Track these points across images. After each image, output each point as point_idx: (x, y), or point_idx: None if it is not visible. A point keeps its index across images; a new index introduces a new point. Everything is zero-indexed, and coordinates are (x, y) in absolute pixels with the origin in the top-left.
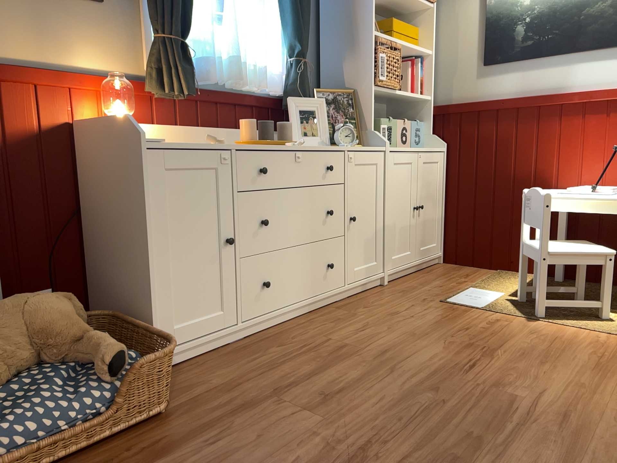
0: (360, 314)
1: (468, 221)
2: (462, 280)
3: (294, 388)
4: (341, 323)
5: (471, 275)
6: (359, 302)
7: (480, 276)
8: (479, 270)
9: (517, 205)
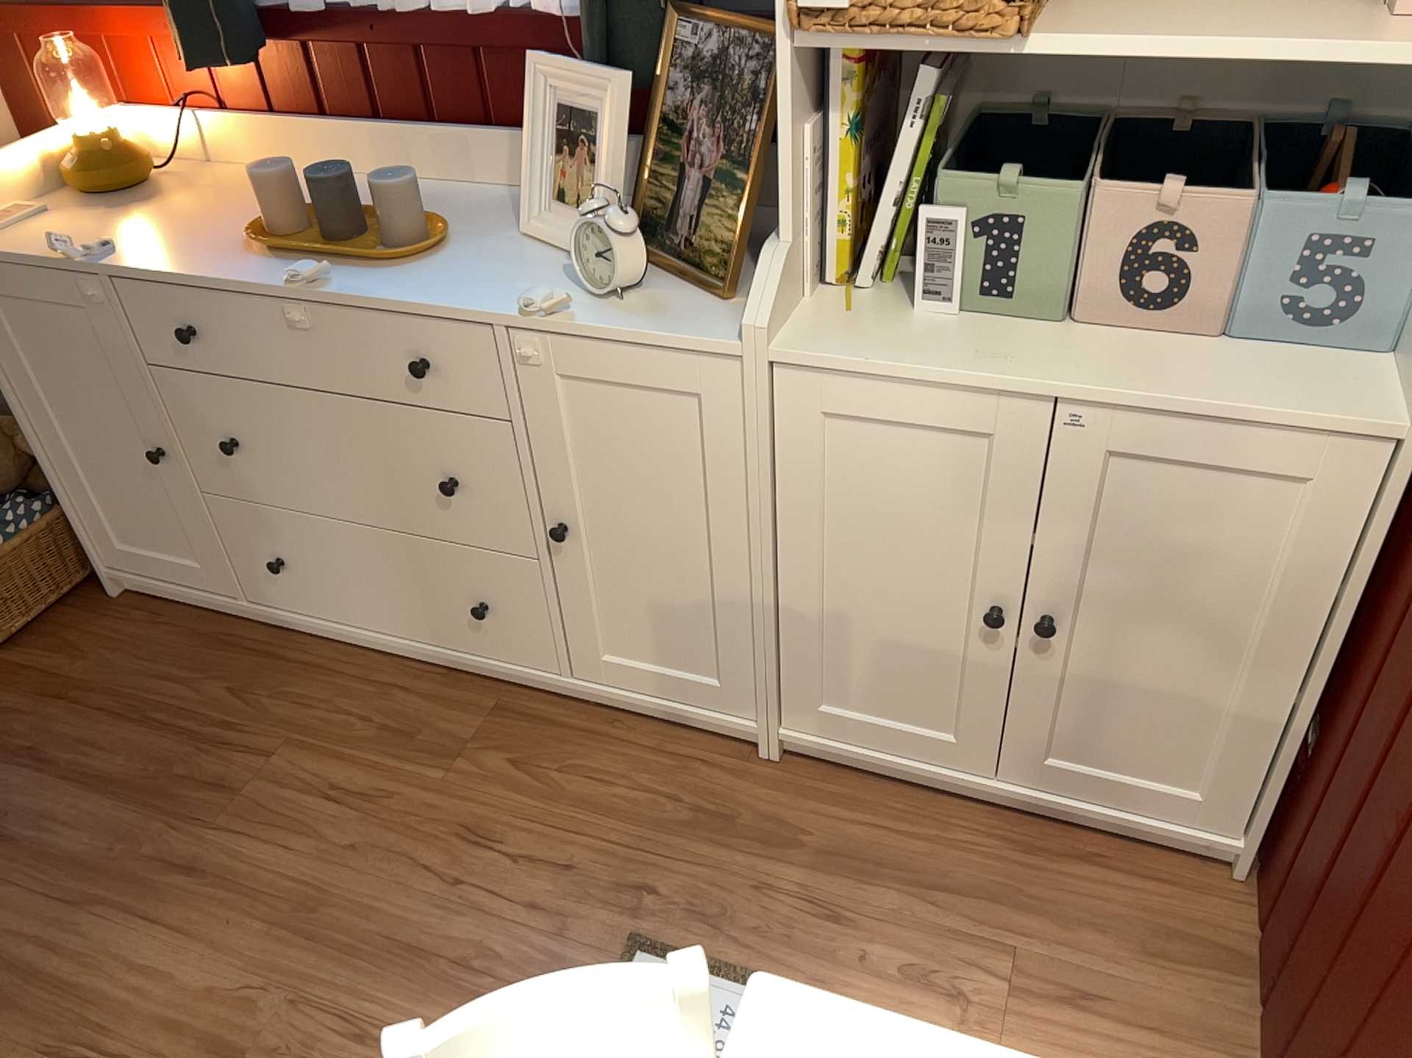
0: (461, 766)
1: (1330, 846)
2: (979, 986)
3: (36, 771)
4: (382, 747)
5: (1100, 1017)
6: (569, 739)
7: (1099, 1054)
8: (1227, 1049)
9: (1397, 1033)
